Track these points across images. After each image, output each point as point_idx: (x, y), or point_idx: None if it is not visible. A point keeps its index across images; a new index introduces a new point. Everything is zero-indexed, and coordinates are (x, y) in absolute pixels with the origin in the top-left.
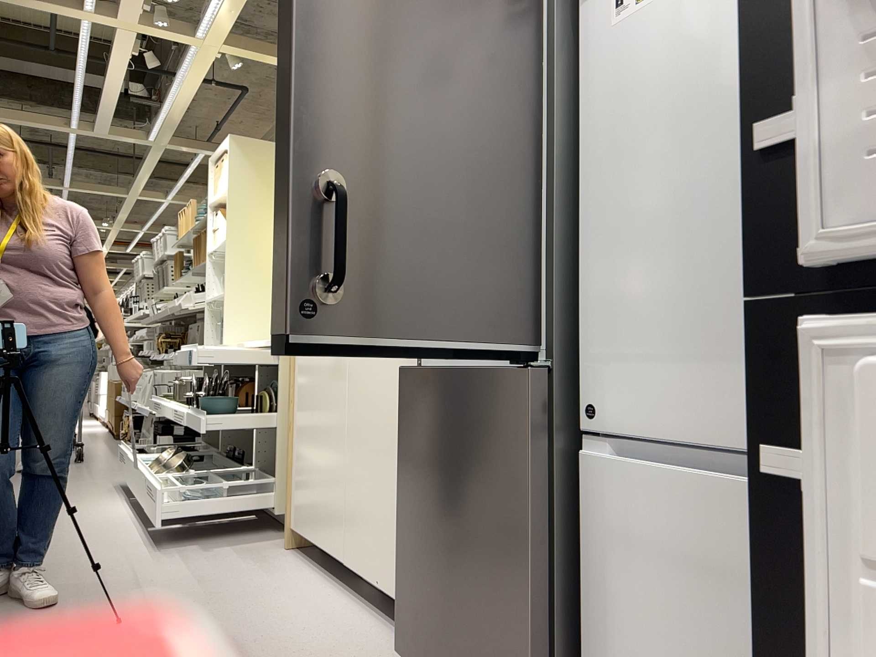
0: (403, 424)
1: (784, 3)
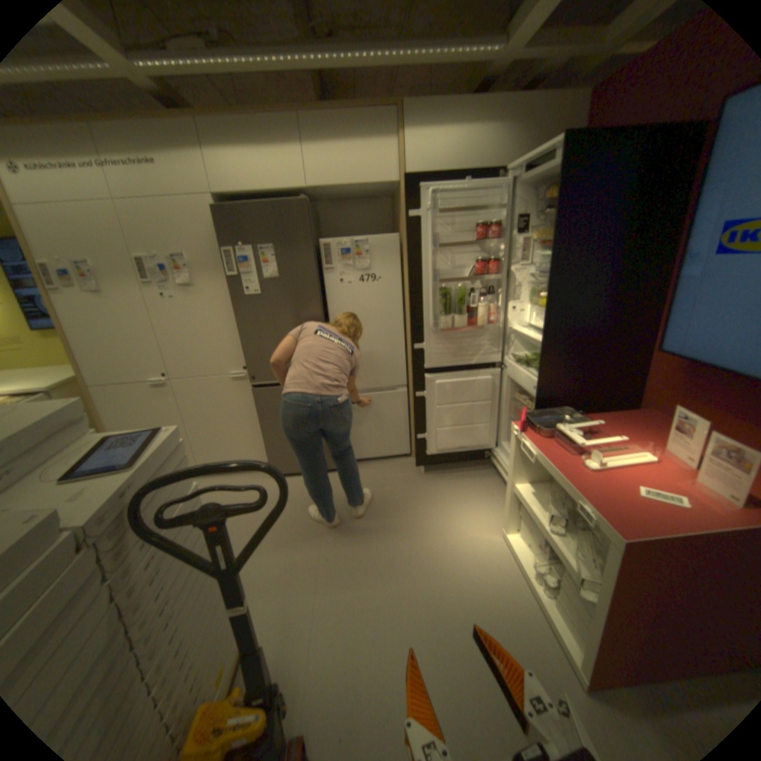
0: (260, 407)
1: (415, 326)
